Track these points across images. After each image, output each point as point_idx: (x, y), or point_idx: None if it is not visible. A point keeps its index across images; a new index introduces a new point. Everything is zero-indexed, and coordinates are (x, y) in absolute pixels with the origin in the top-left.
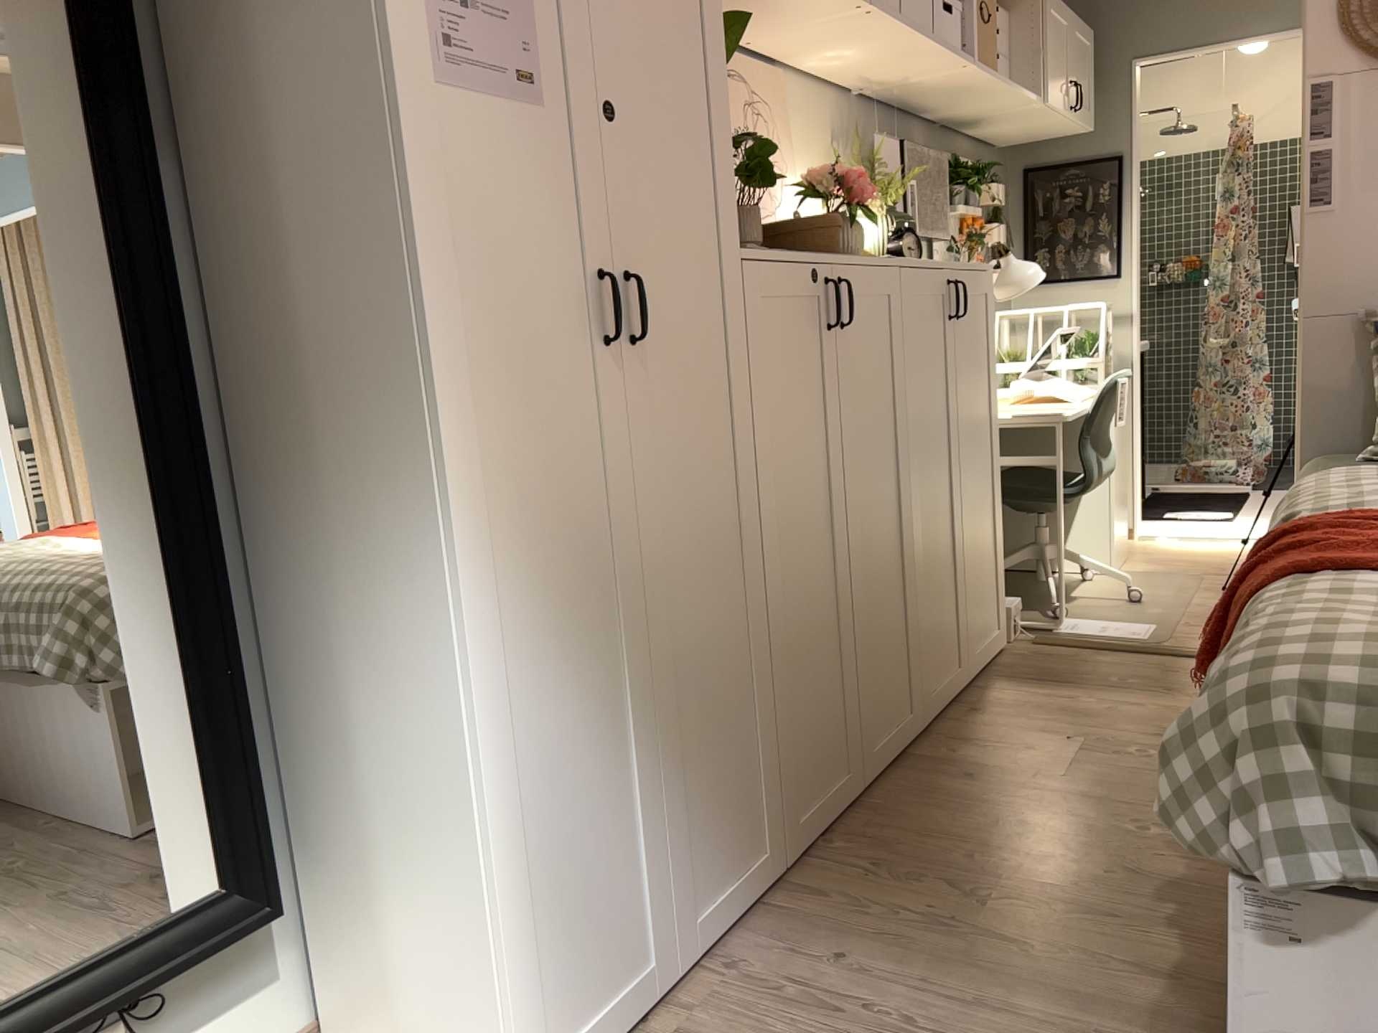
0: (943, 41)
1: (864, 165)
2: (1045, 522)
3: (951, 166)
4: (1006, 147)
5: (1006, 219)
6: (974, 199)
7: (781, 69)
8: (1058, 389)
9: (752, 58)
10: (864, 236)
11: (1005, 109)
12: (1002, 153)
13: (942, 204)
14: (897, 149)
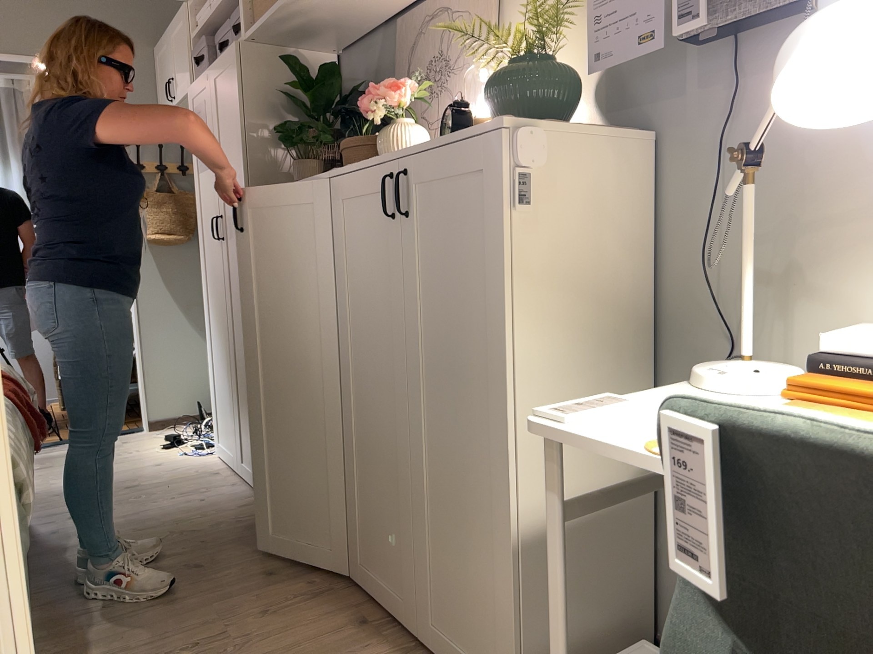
0: None
1: None
2: None
3: None
4: None
5: None
6: None
7: None
8: None
9: None
10: (390, 140)
11: None
12: None
13: None
14: None
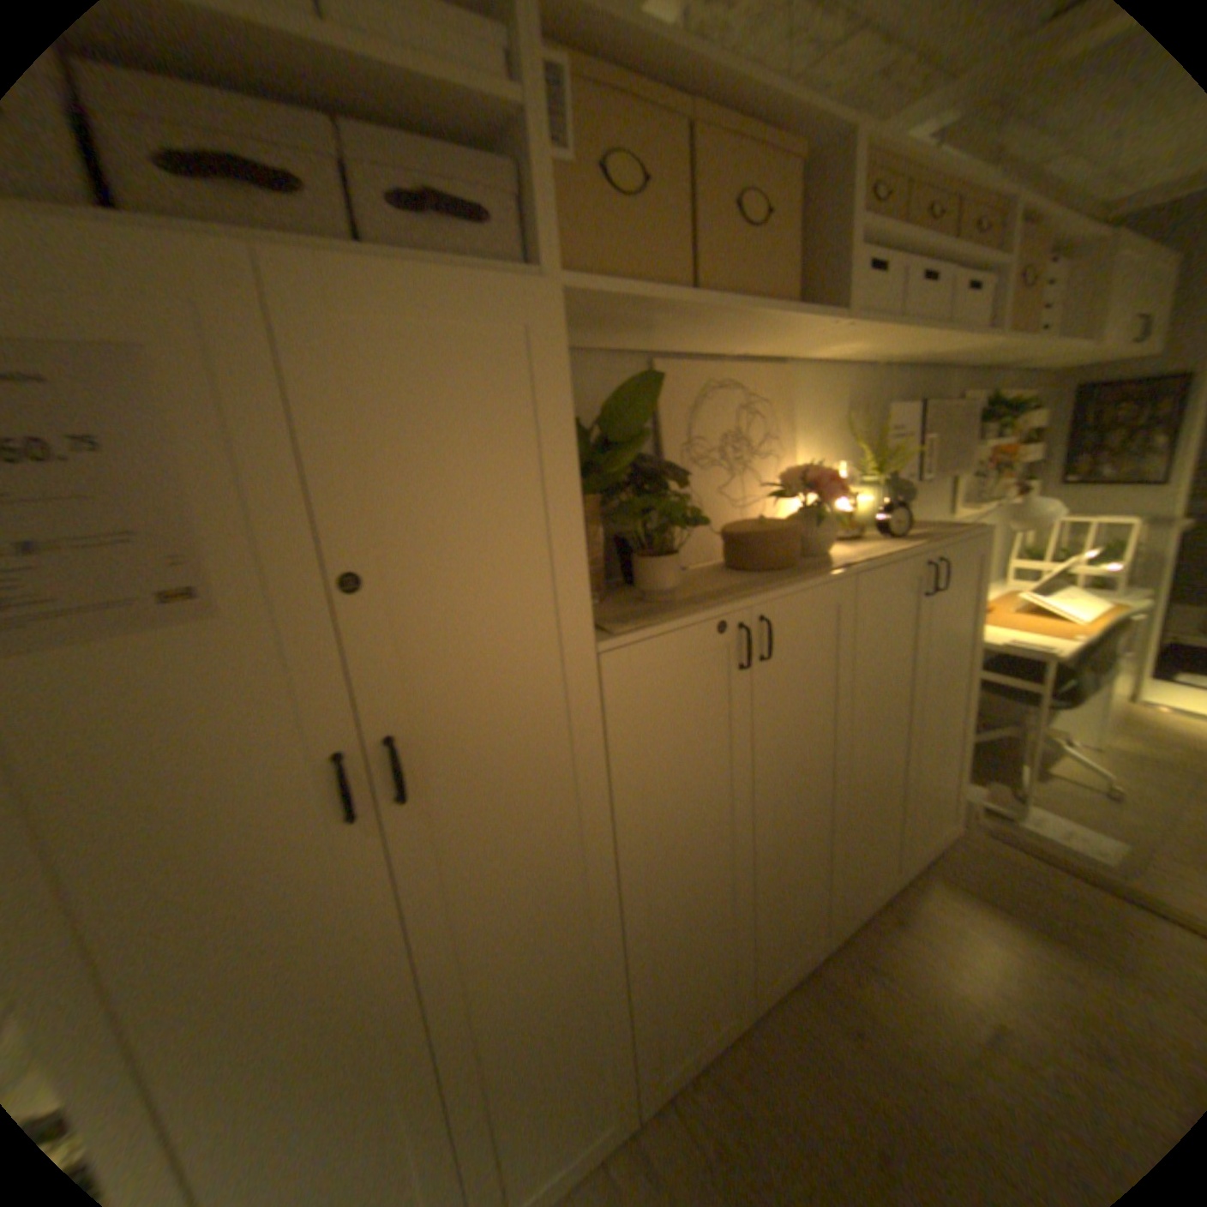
0: (965, 319)
1: (872, 435)
2: (1031, 712)
3: (989, 401)
4: (1060, 368)
5: (1051, 430)
6: (1014, 423)
7: (792, 362)
8: (1064, 606)
9: (755, 360)
10: (836, 527)
11: (1051, 352)
12: (1056, 372)
13: (973, 438)
14: (927, 399)
